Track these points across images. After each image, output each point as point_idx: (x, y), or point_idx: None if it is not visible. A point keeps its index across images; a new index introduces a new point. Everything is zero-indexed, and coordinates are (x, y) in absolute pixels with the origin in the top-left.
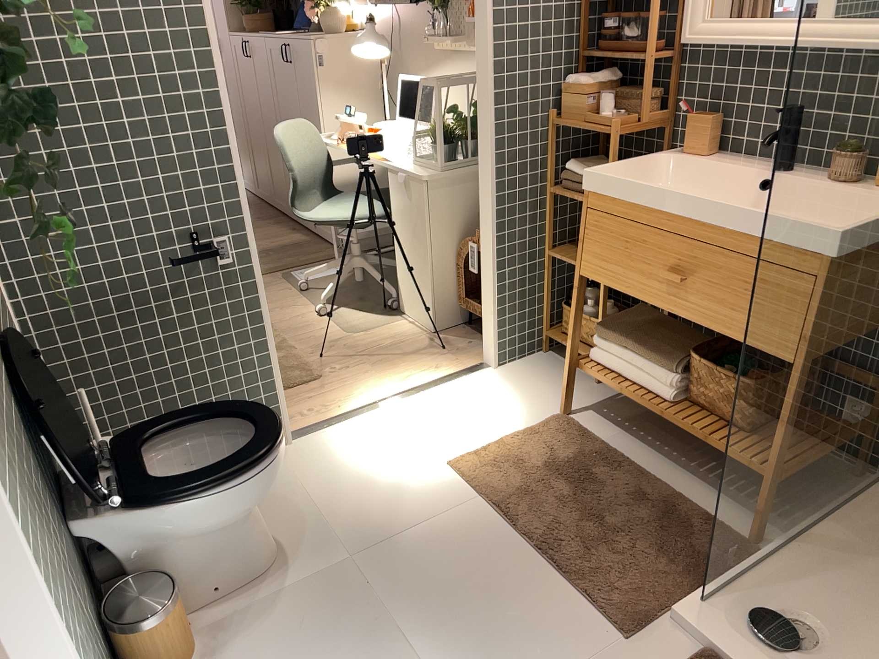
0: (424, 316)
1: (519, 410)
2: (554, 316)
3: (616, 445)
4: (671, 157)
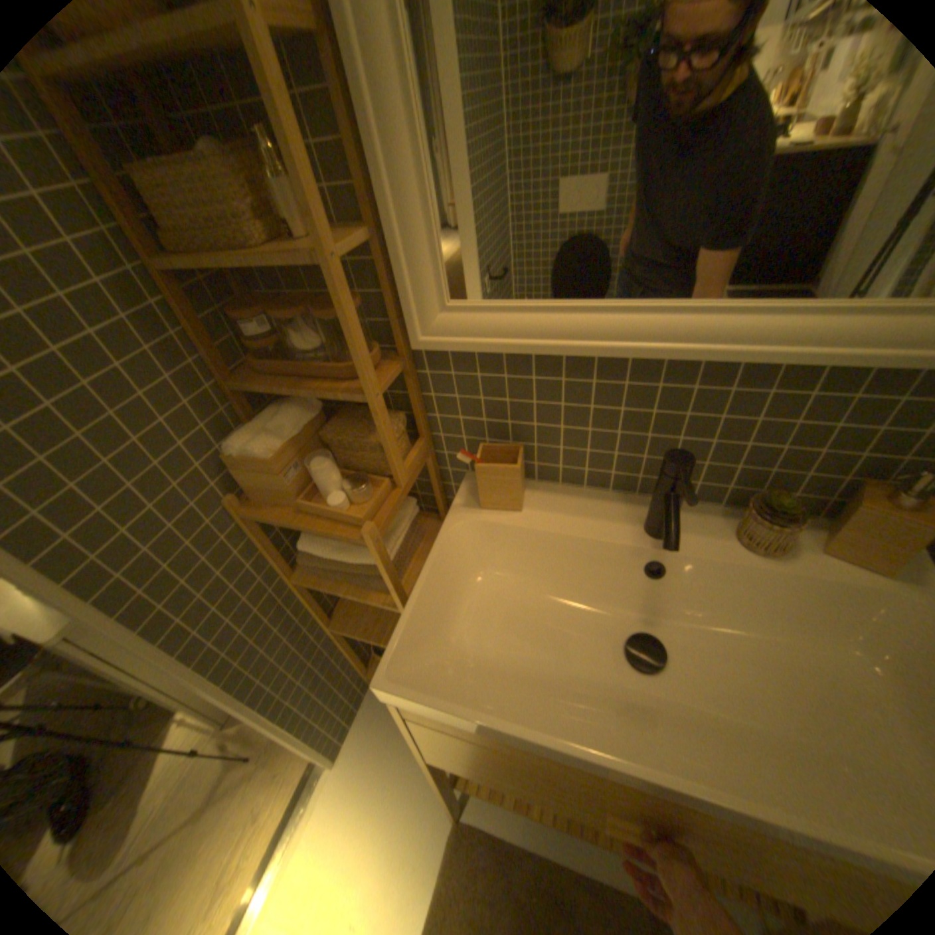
0: (194, 718)
1: (402, 852)
2: (364, 654)
3: (544, 853)
4: (474, 527)
